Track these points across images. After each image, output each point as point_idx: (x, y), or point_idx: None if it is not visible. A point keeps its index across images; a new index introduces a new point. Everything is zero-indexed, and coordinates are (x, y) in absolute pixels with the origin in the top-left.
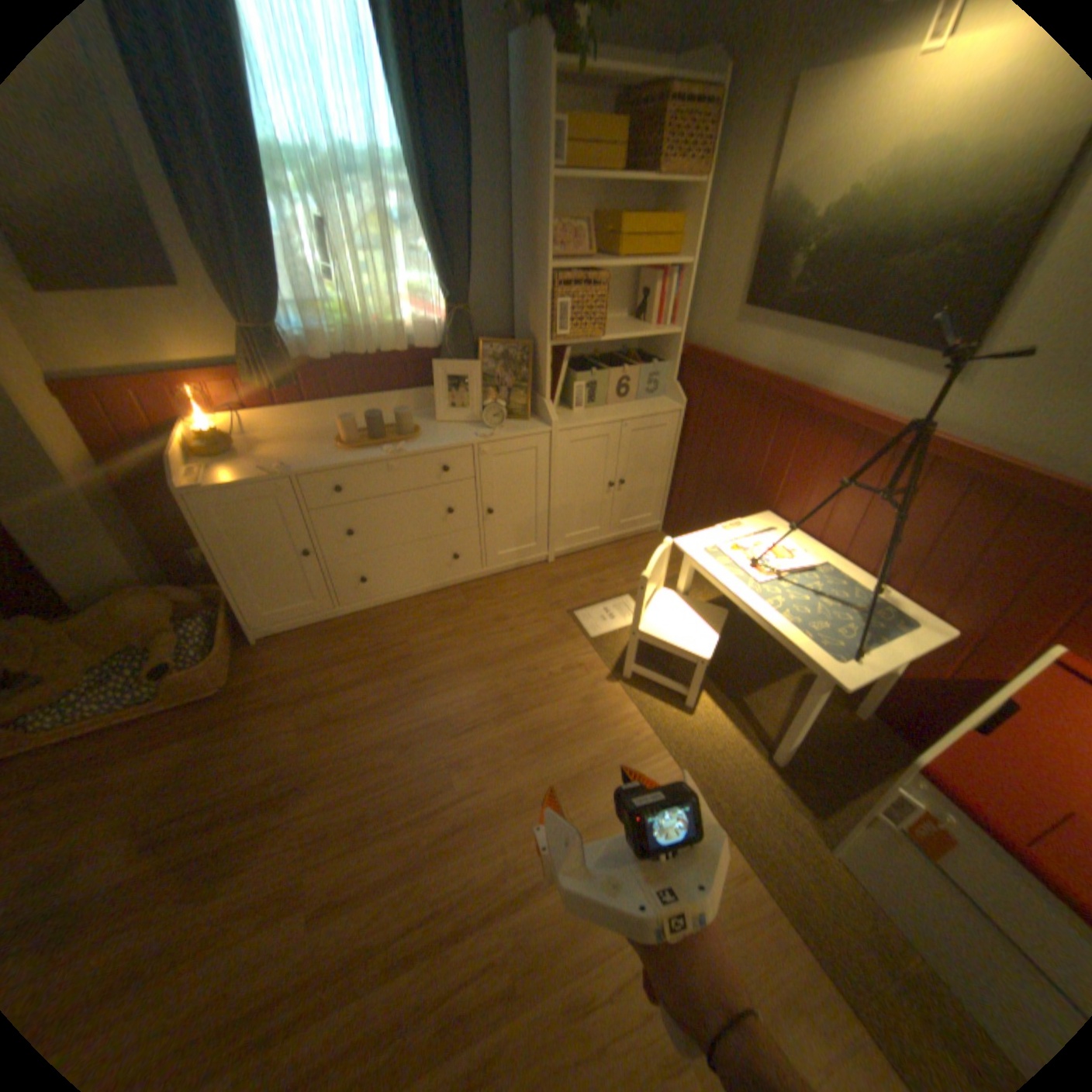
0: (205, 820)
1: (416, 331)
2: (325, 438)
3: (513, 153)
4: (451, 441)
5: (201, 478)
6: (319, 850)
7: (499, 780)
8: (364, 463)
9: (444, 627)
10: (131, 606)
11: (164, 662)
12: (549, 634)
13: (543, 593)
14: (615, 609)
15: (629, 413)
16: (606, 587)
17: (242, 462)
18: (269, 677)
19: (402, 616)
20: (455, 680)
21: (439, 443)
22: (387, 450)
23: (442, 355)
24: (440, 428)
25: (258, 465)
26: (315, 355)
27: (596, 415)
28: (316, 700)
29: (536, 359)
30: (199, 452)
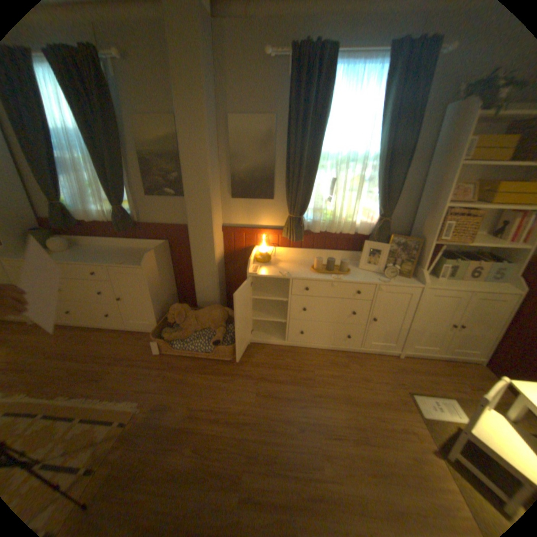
0: (213, 418)
1: (360, 226)
2: (306, 265)
3: (436, 153)
4: (366, 280)
5: (258, 271)
6: (253, 465)
7: (352, 483)
8: (322, 280)
9: (334, 372)
10: (216, 312)
11: (220, 339)
12: (396, 403)
13: (395, 376)
14: (445, 406)
15: (480, 288)
16: (439, 389)
17: (273, 268)
18: (251, 362)
19: (314, 357)
20: (335, 405)
21: (359, 279)
22: (334, 277)
23: (370, 238)
24: (360, 272)
25: (278, 270)
26: (314, 230)
27: (456, 284)
28: (267, 383)
29: (423, 248)
30: (259, 260)
